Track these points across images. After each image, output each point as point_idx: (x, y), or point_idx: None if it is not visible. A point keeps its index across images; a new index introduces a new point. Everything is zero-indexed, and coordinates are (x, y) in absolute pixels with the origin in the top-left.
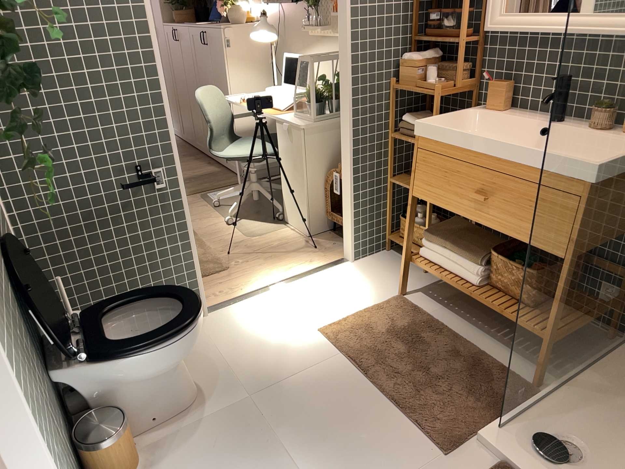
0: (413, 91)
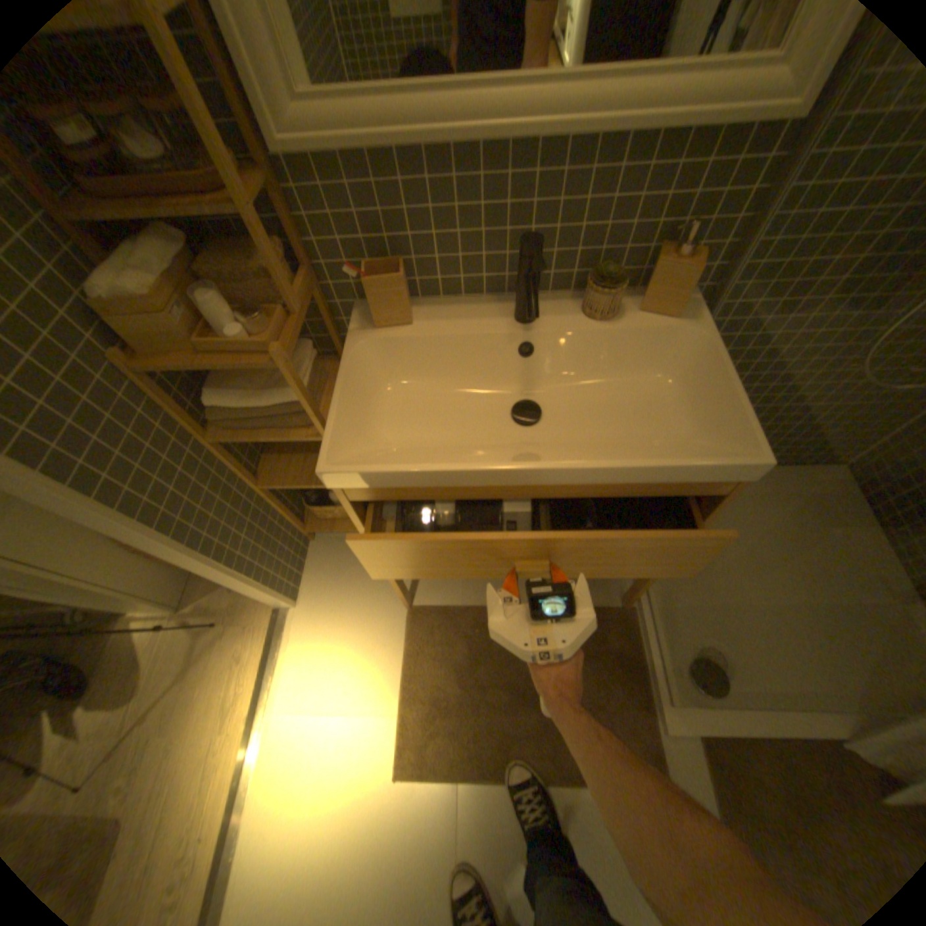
0: (205, 367)
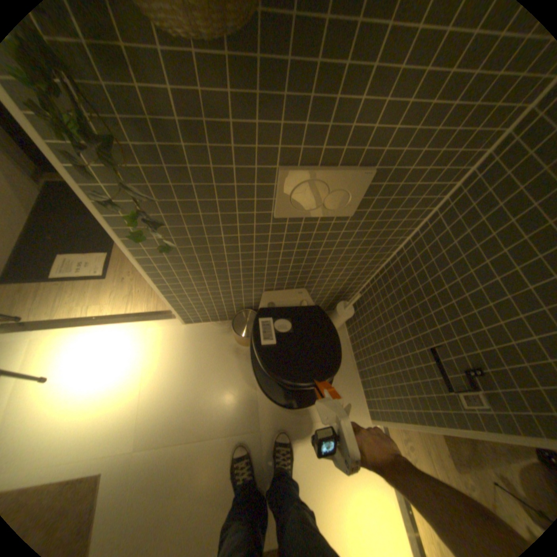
0: None
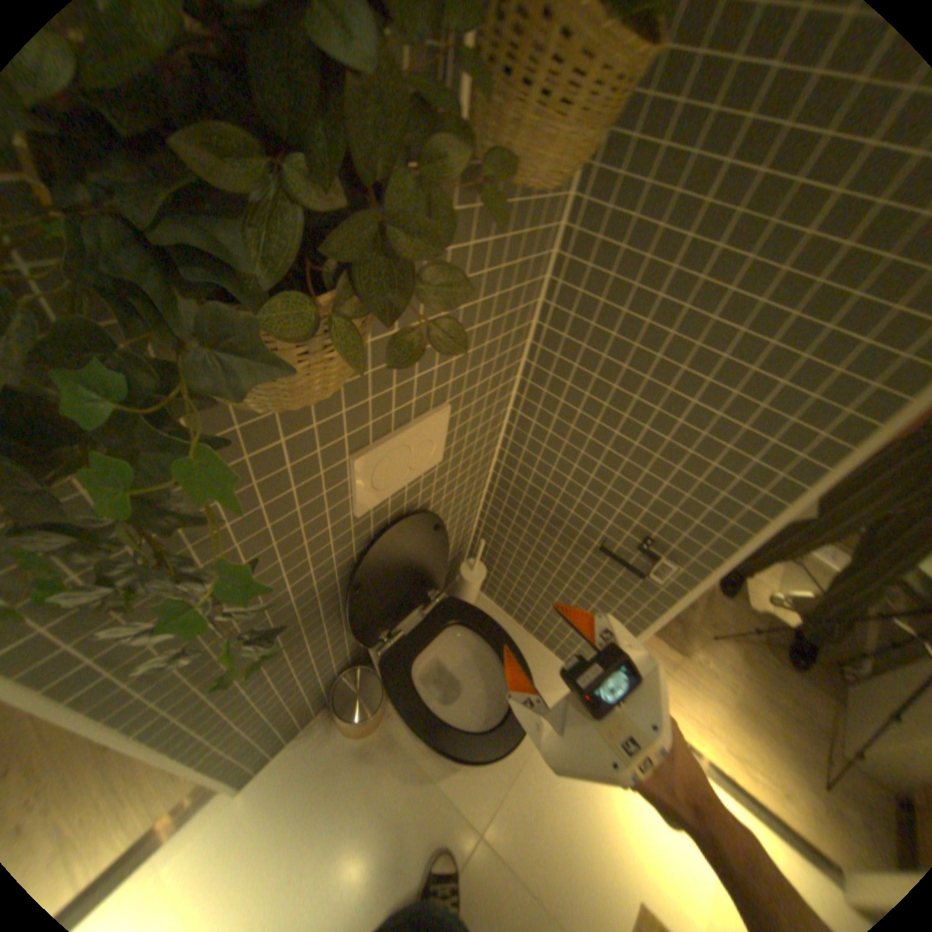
0: None
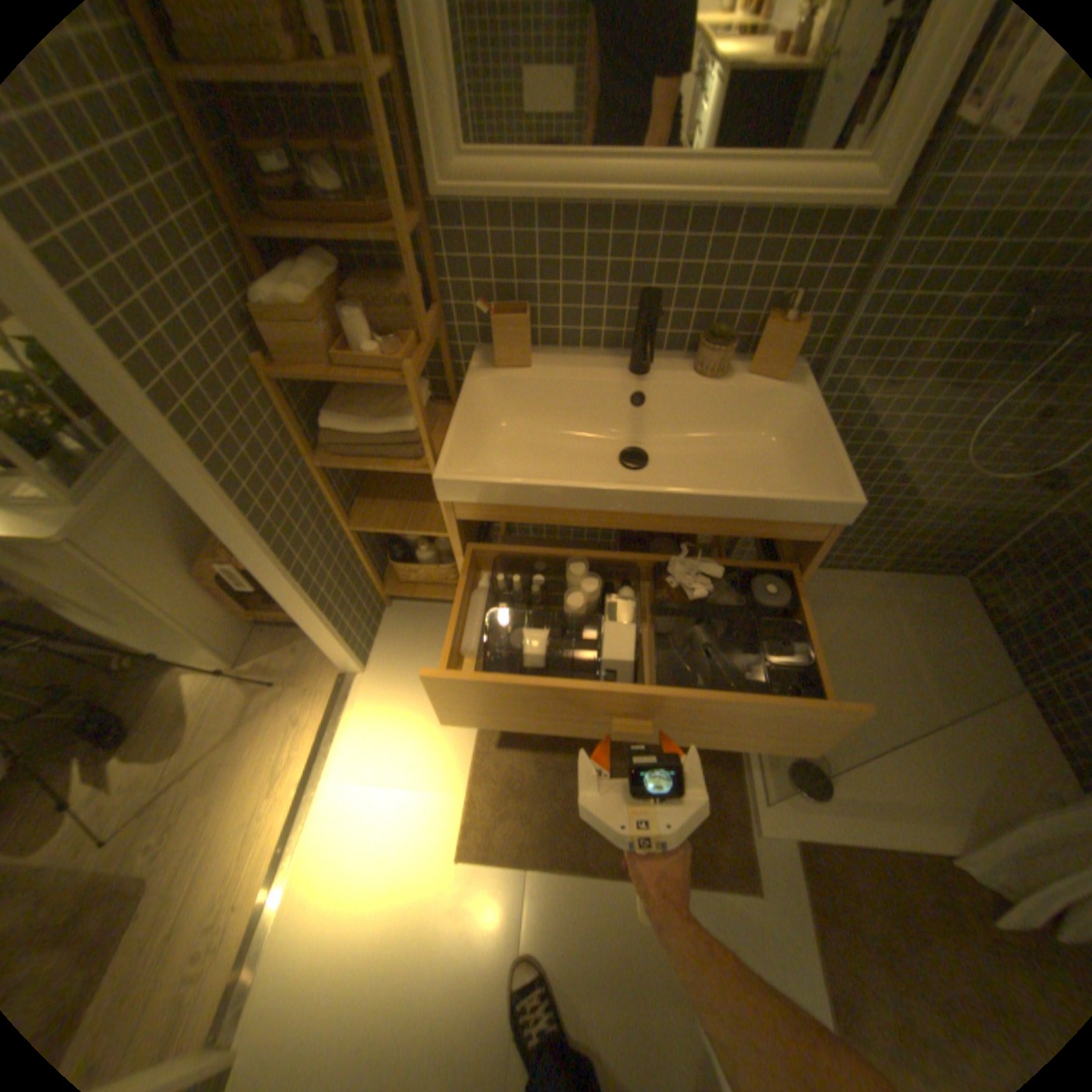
0: (338, 379)
